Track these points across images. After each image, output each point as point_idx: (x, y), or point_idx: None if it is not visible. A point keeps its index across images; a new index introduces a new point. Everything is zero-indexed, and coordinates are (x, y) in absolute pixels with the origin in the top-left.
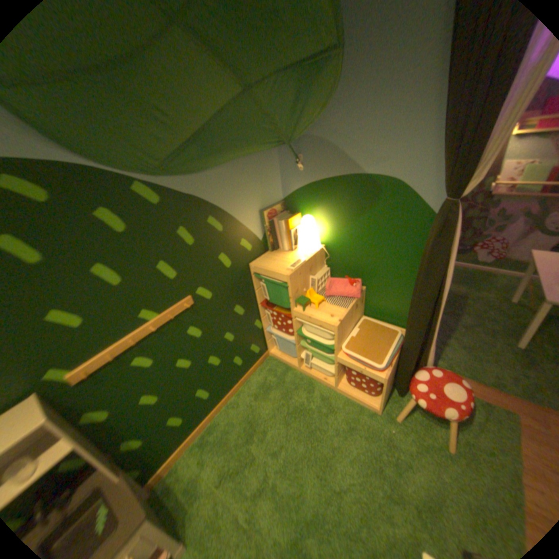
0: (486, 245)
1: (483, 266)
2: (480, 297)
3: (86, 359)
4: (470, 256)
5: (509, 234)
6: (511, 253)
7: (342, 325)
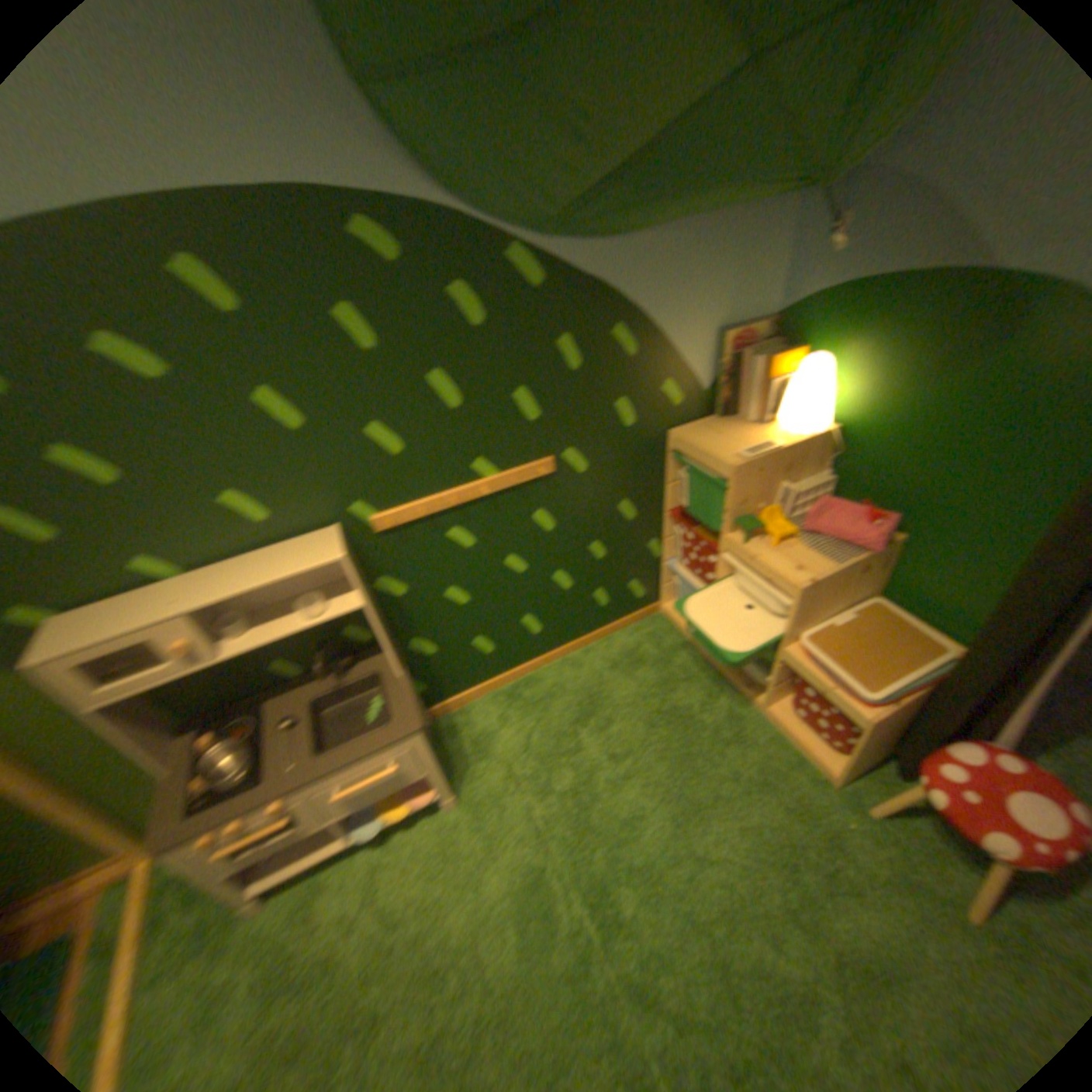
0: None
1: None
2: None
3: (397, 504)
4: None
5: None
6: None
7: (816, 593)
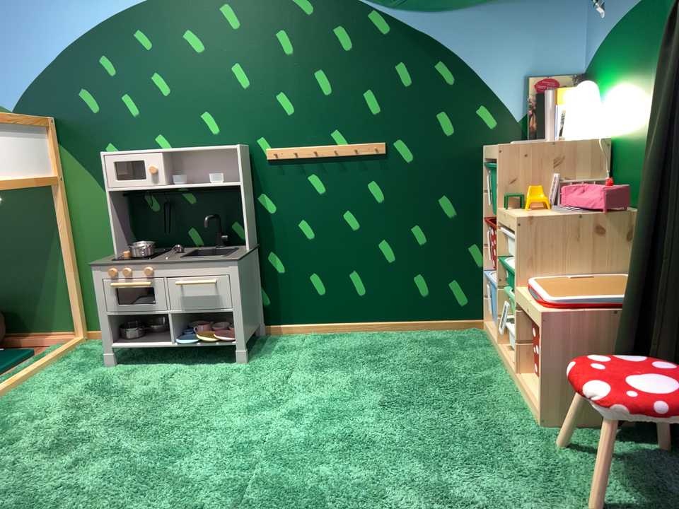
0: None
1: None
2: None
3: (281, 145)
4: None
5: None
6: None
7: (535, 228)
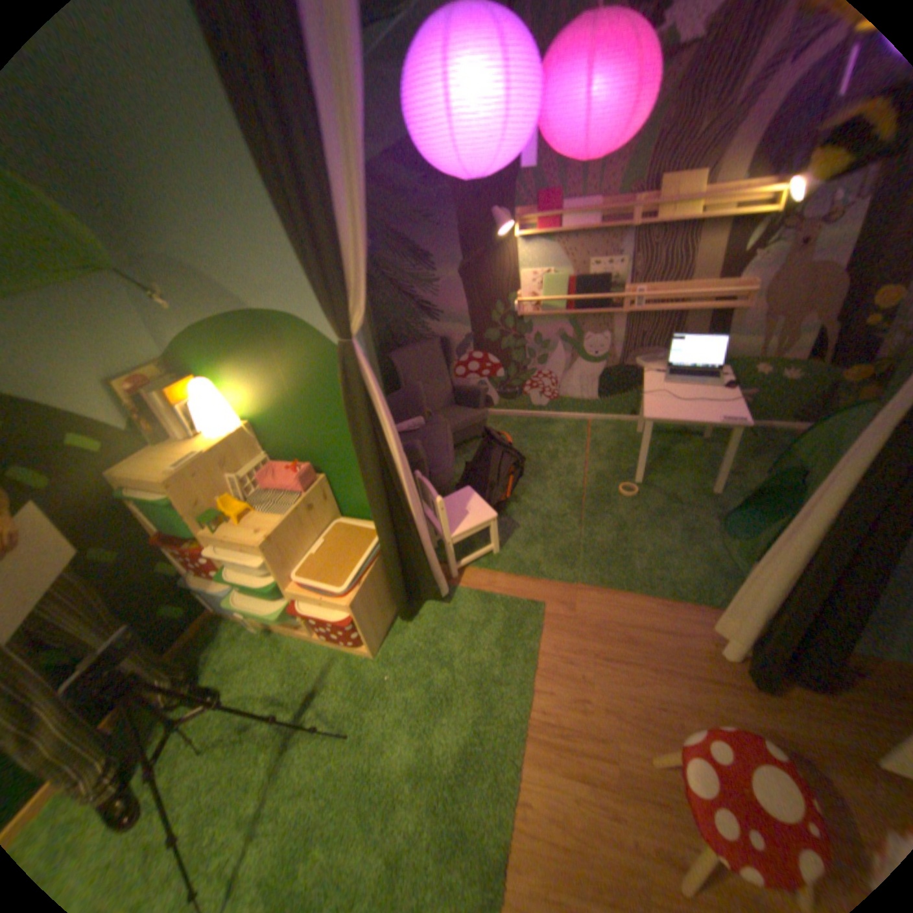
0: (535, 382)
1: (540, 410)
2: (531, 454)
3: None
4: (523, 399)
5: (554, 364)
6: (563, 389)
7: (274, 544)
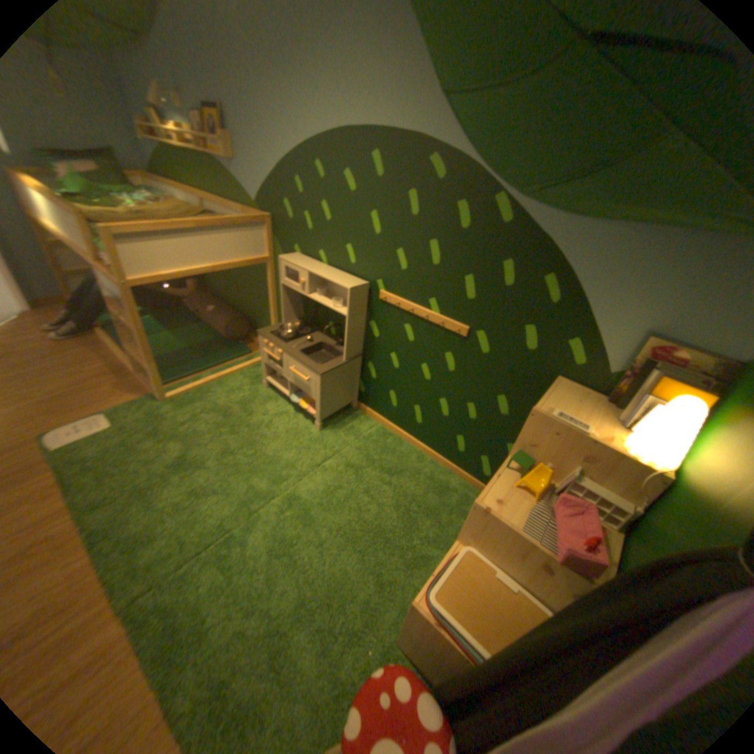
0: None
1: None
2: None
3: (391, 293)
4: None
5: None
6: None
7: (485, 522)
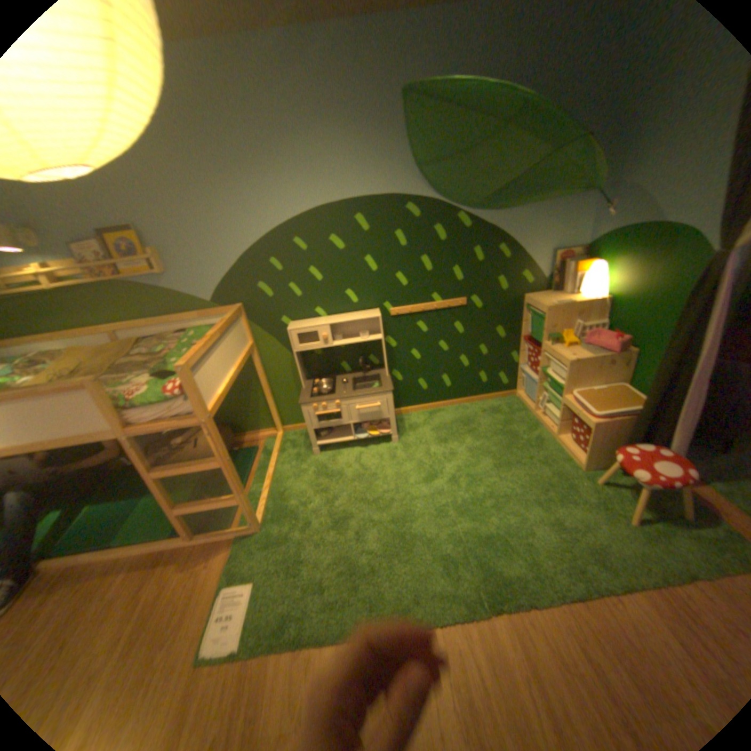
0: None
1: None
2: None
3: (398, 306)
4: None
5: None
6: None
7: (578, 366)
